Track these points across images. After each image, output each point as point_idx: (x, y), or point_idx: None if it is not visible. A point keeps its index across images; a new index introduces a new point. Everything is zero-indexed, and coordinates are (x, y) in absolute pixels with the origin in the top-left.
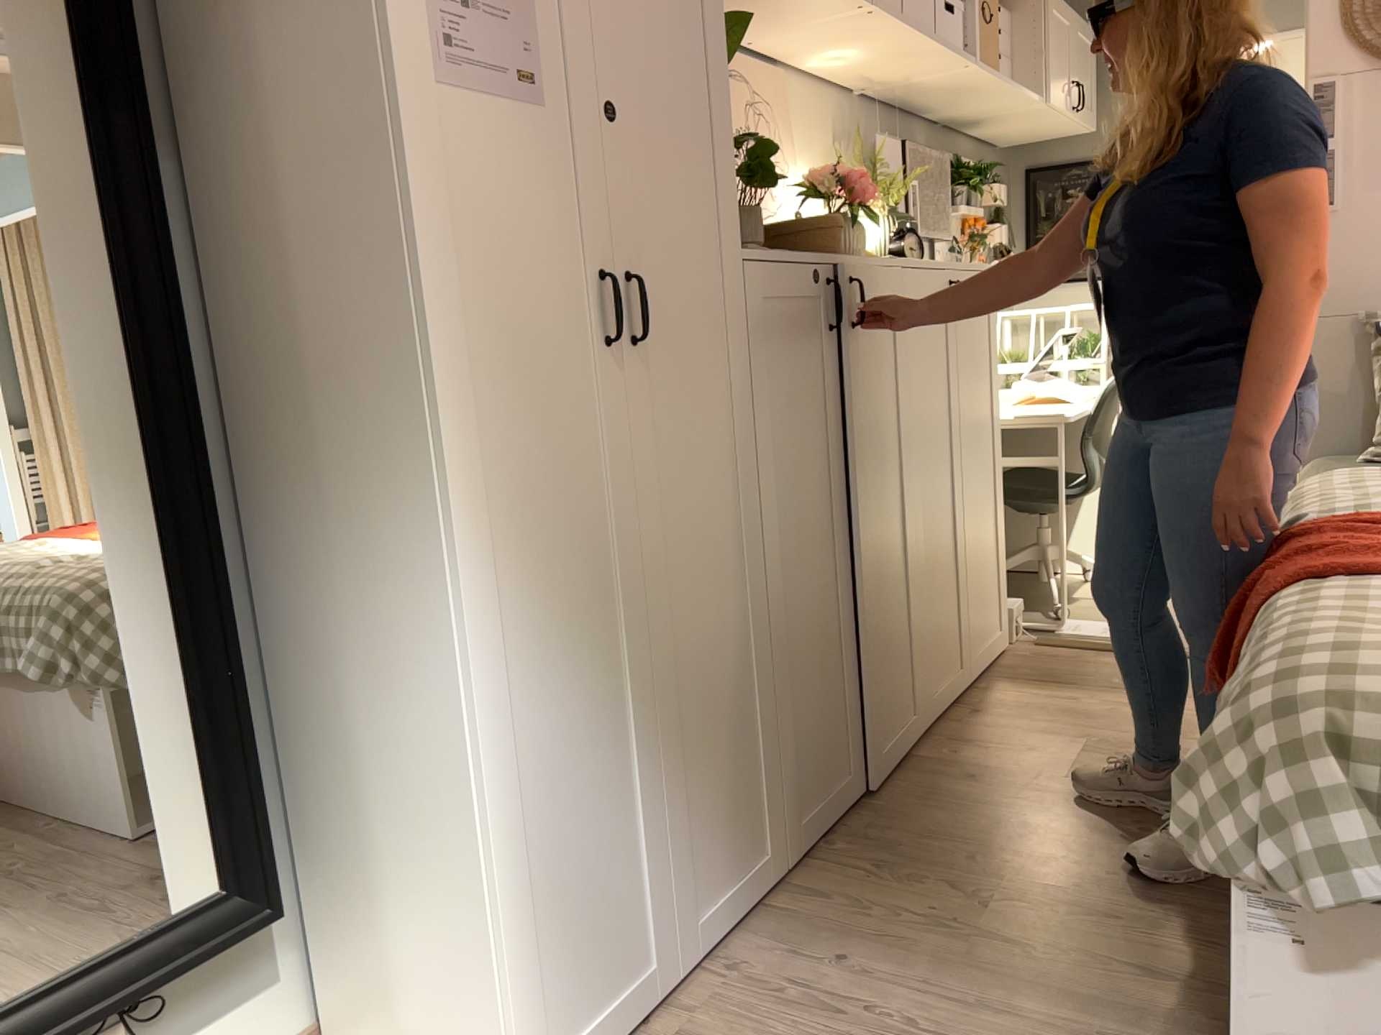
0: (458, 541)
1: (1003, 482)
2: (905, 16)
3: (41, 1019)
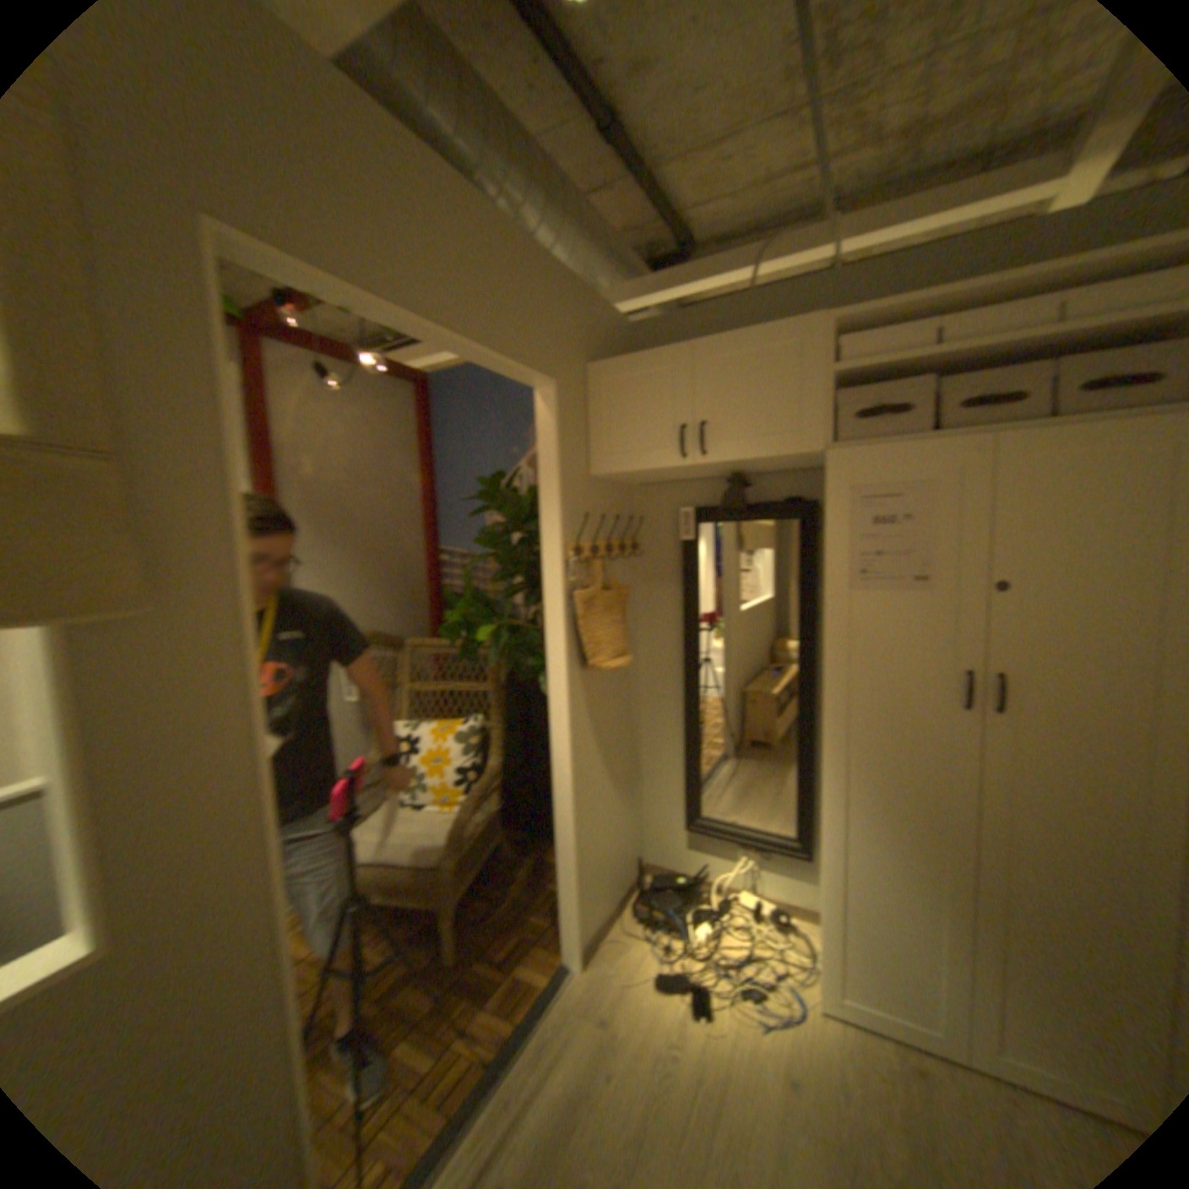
0: (831, 770)
1: None
2: None
3: (734, 835)
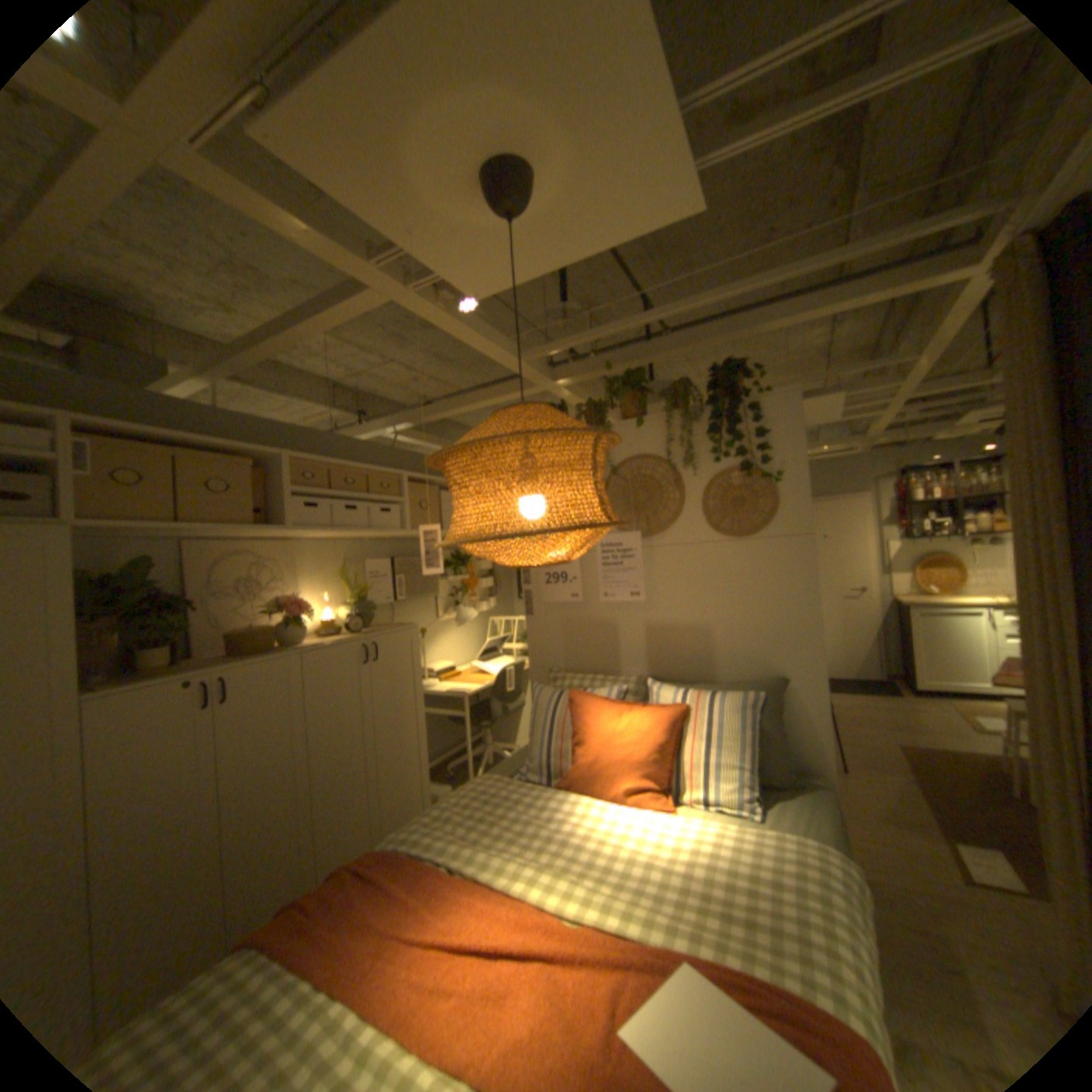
0: None
1: (422, 731)
2: (330, 523)
3: None
